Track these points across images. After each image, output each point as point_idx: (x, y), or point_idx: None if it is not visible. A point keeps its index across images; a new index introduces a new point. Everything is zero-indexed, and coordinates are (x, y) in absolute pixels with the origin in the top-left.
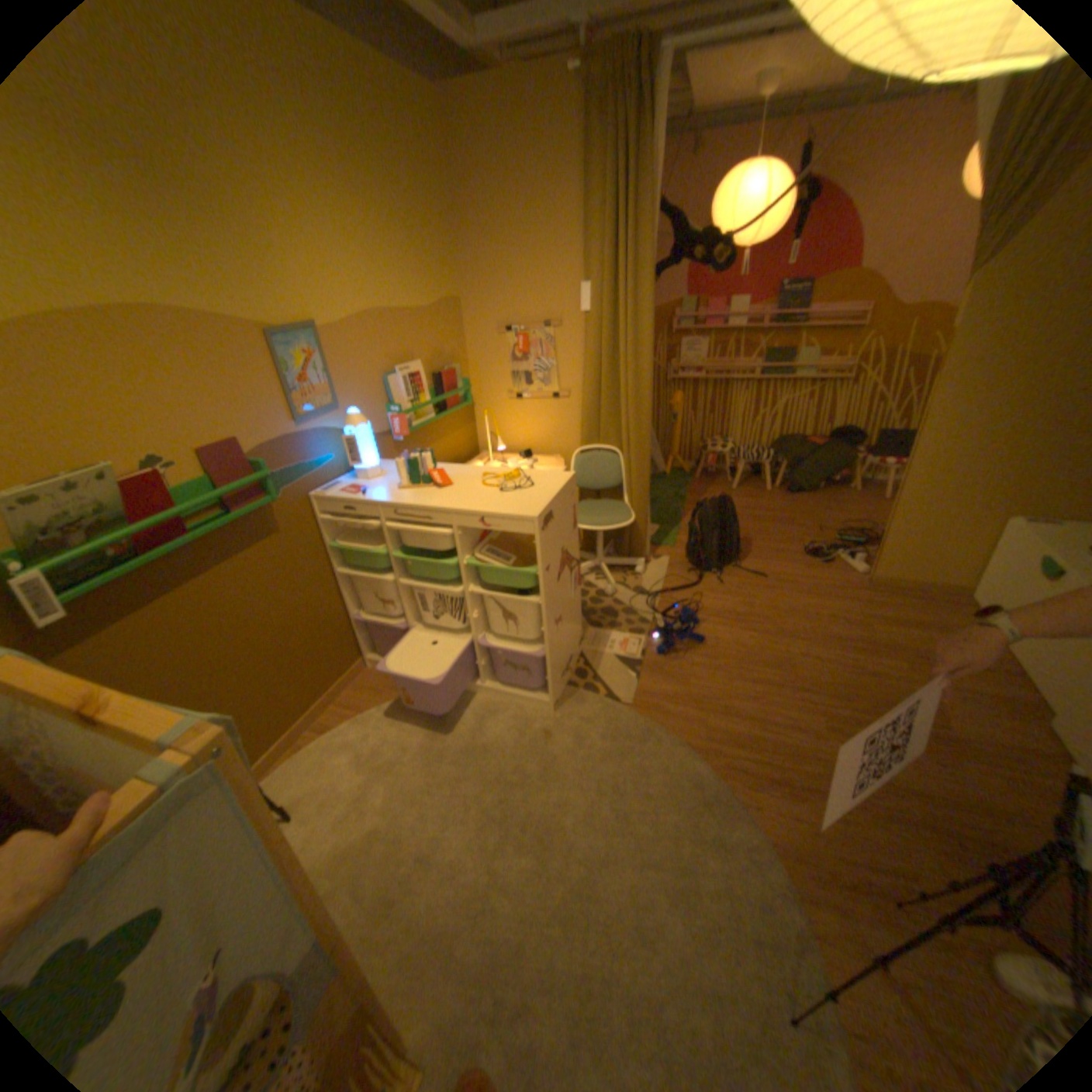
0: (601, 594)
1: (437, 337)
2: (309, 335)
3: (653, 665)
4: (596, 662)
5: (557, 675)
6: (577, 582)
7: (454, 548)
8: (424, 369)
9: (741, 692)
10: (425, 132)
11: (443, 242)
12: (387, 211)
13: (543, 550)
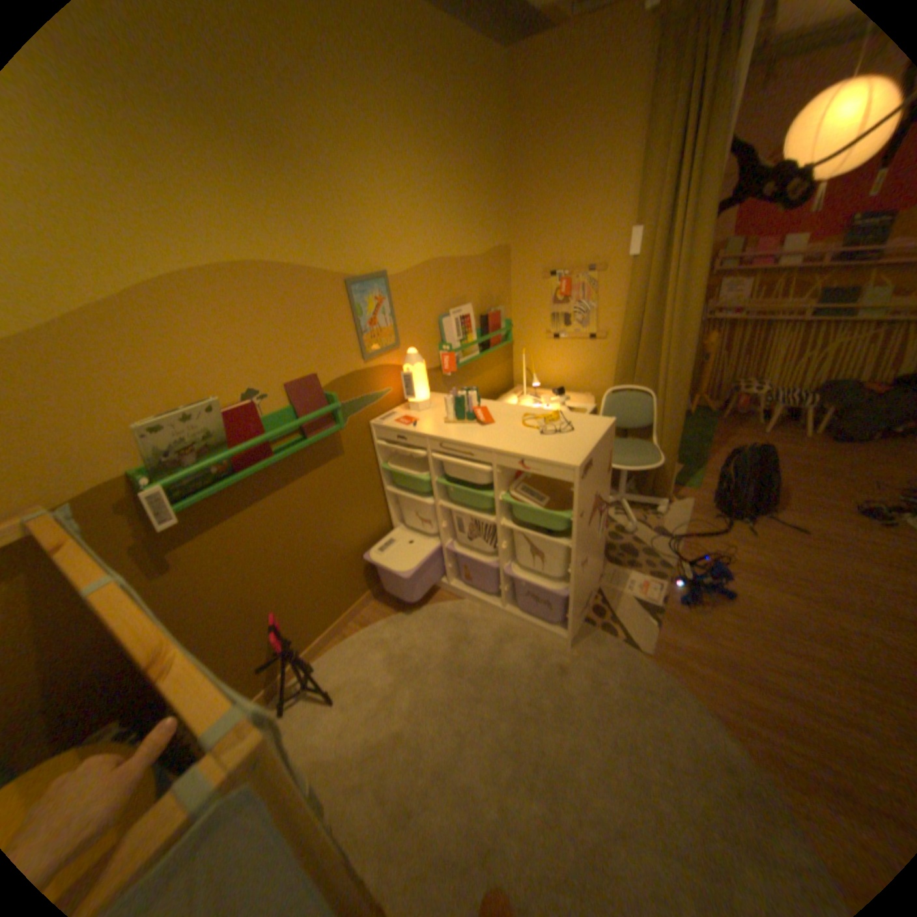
0: (623, 532)
1: (487, 282)
2: (381, 284)
3: (677, 615)
4: (616, 602)
5: (578, 614)
6: (606, 524)
7: (491, 482)
8: (473, 311)
9: (782, 666)
10: (494, 94)
11: (500, 195)
12: (455, 169)
13: (581, 498)
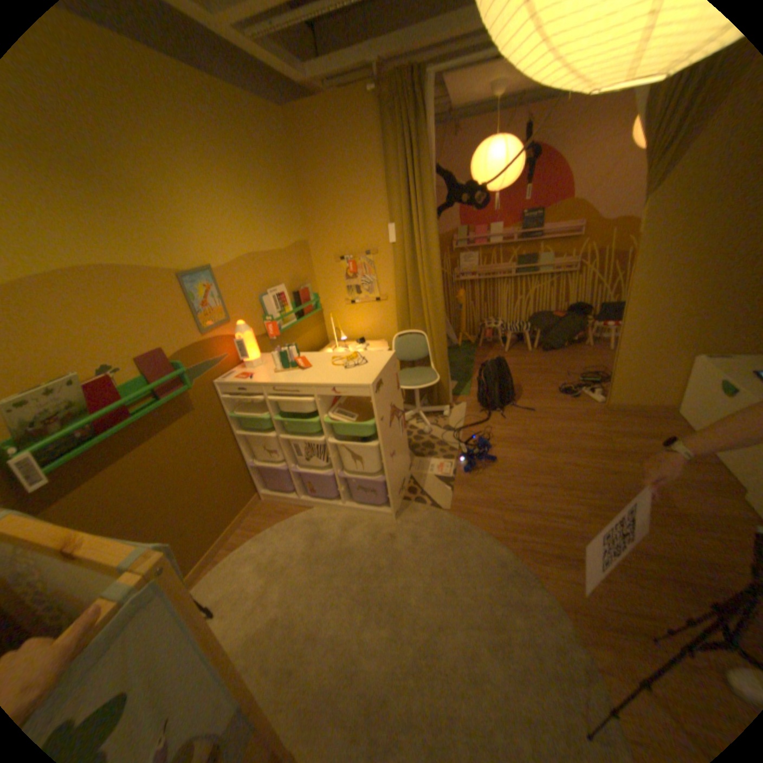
0: (421, 433)
1: (294, 267)
2: (207, 274)
3: (462, 480)
4: (422, 481)
5: (395, 493)
6: (404, 426)
7: (316, 410)
8: (287, 289)
9: (526, 494)
10: (276, 137)
11: (294, 205)
12: (255, 189)
13: (378, 406)
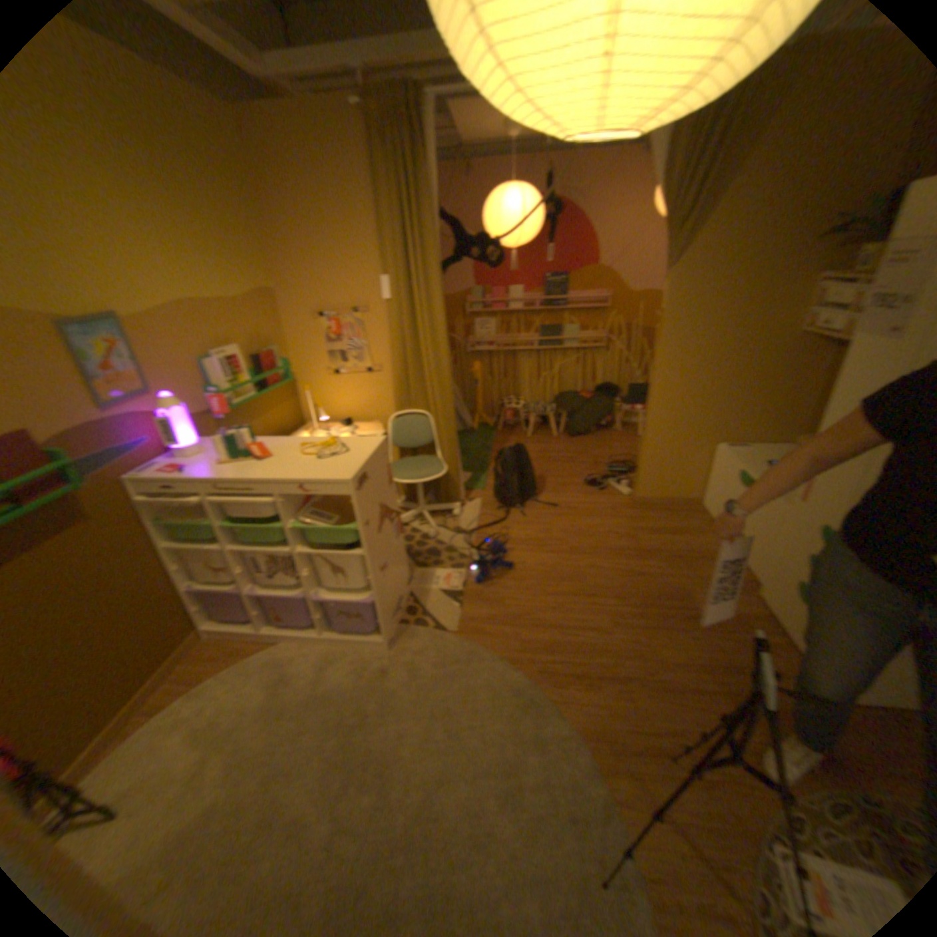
0: (426, 538)
1: (255, 323)
2: (113, 325)
3: (474, 593)
4: (425, 598)
5: (389, 617)
6: (400, 531)
7: (280, 514)
8: (243, 352)
9: (546, 605)
10: (227, 146)
11: (254, 240)
12: (193, 212)
13: (362, 508)
